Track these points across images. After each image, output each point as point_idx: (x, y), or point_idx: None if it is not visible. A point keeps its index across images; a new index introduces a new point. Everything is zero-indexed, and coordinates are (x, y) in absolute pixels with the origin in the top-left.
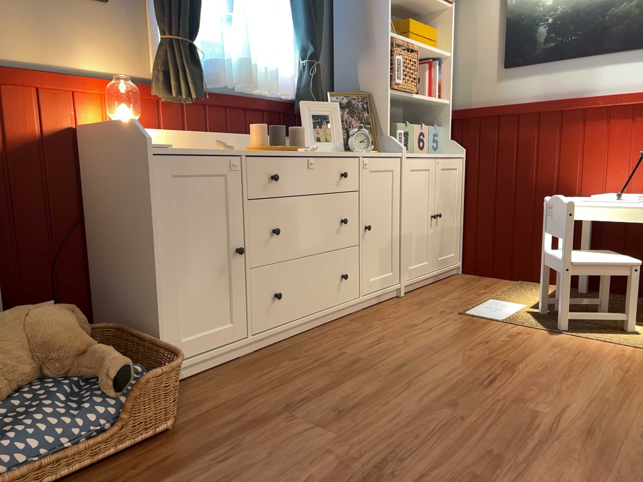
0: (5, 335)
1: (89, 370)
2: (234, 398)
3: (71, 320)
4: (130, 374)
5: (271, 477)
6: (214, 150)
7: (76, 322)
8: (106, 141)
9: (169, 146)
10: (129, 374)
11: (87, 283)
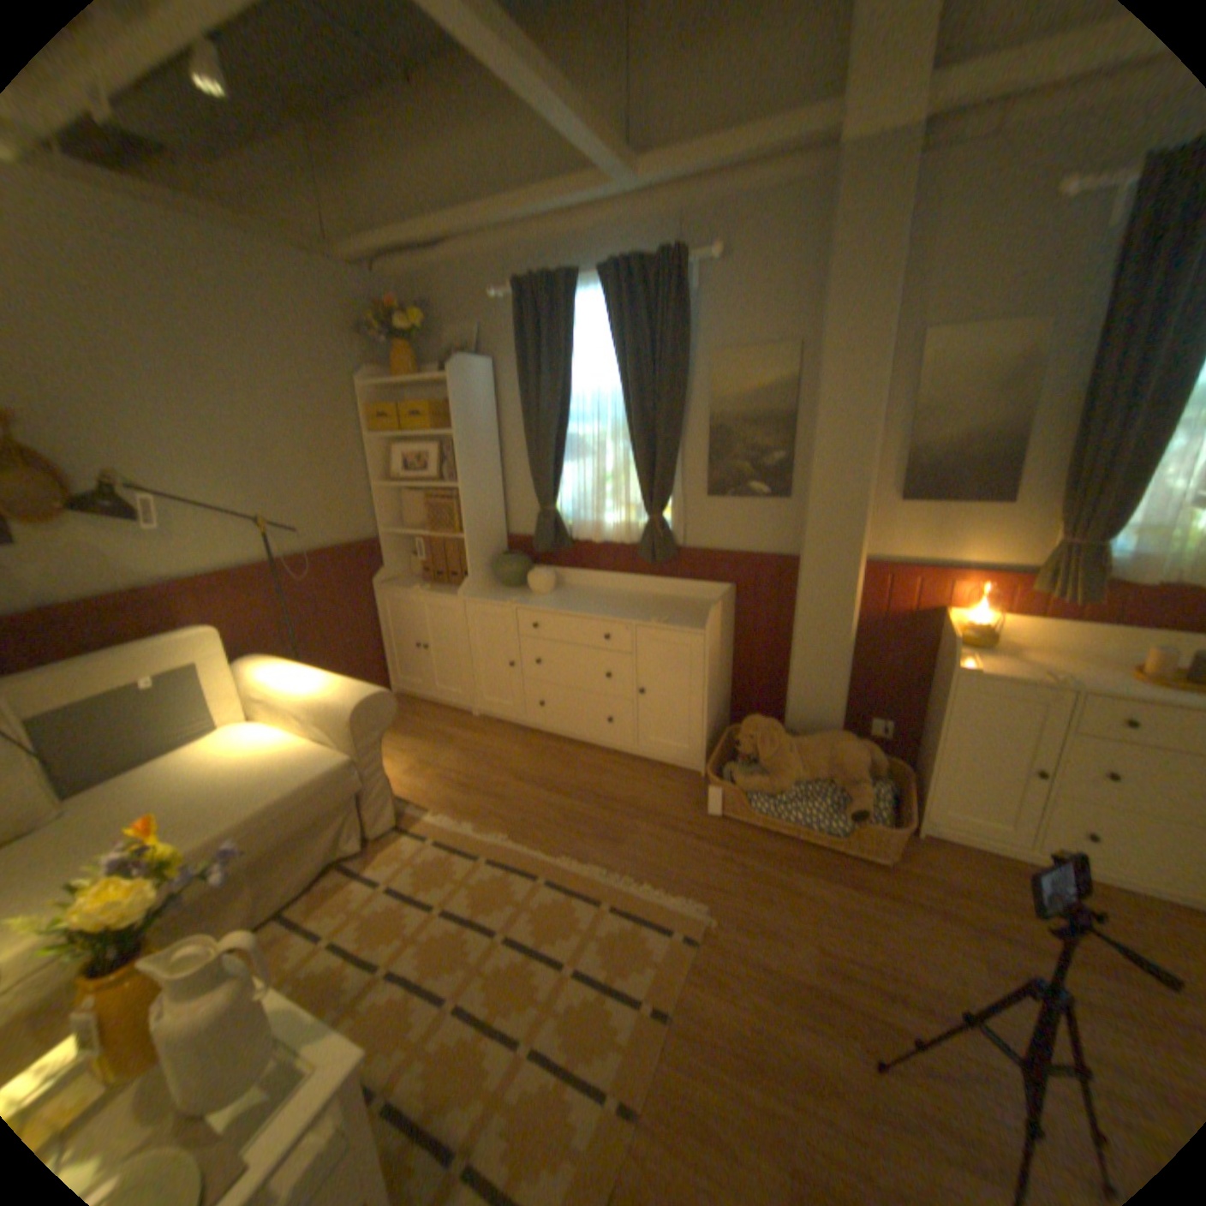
0: (822, 748)
1: (854, 796)
2: (961, 886)
3: (864, 757)
4: (877, 815)
5: (905, 950)
6: (1052, 675)
7: (869, 759)
8: (950, 636)
9: (983, 668)
10: (869, 816)
11: (922, 722)
